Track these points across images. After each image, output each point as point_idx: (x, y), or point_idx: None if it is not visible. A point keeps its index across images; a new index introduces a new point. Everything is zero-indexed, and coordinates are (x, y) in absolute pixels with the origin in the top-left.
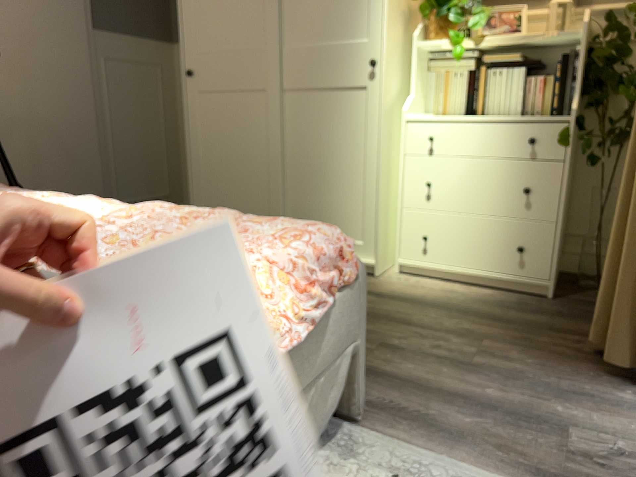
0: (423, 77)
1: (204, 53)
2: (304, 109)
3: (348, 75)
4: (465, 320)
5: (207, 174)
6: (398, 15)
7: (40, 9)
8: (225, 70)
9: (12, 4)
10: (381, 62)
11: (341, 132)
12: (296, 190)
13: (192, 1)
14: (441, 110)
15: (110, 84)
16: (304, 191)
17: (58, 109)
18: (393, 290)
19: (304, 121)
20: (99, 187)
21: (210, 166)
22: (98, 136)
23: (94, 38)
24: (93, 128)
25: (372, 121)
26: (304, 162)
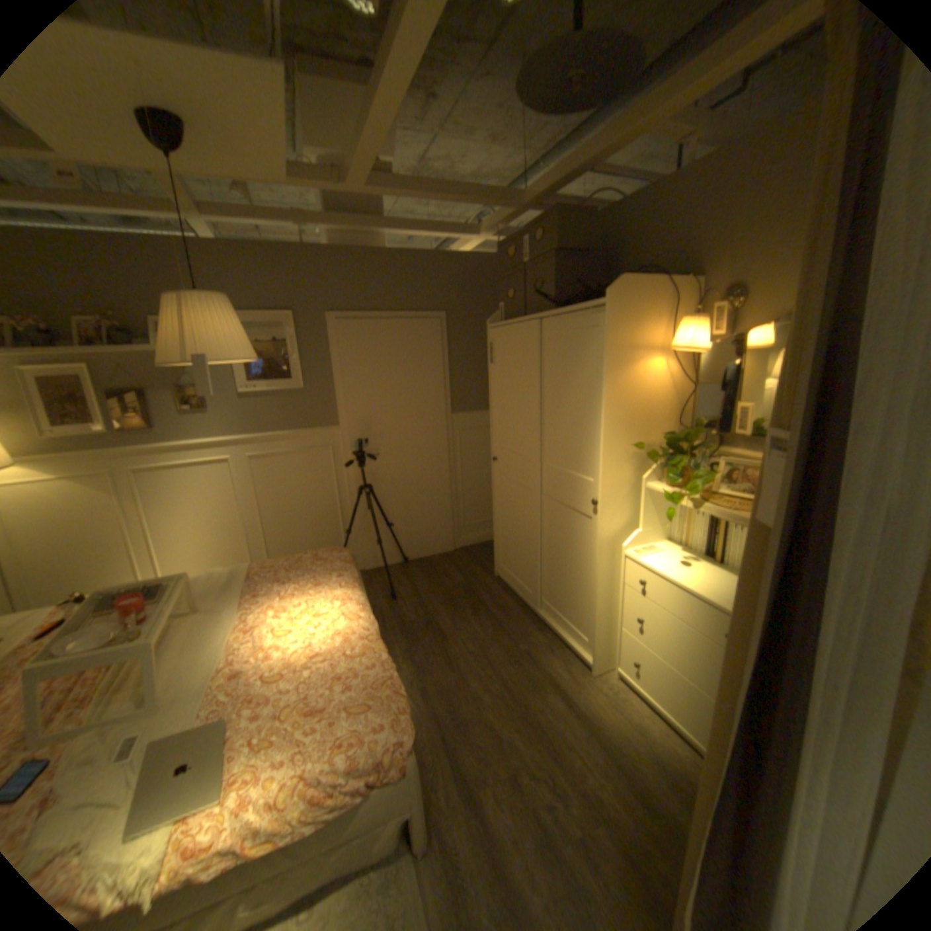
0: (656, 511)
1: (500, 448)
2: (553, 515)
3: (579, 503)
4: (615, 783)
5: (501, 531)
6: (621, 464)
7: (413, 413)
8: (510, 465)
9: (395, 415)
10: (600, 504)
11: (575, 544)
12: (547, 572)
13: (495, 410)
14: (682, 540)
15: (459, 449)
16: (552, 576)
17: (421, 472)
18: (590, 703)
19: (553, 523)
20: (446, 518)
21: (503, 527)
22: (447, 485)
23: (449, 421)
24: (444, 480)
25: (593, 548)
26: (552, 553)
